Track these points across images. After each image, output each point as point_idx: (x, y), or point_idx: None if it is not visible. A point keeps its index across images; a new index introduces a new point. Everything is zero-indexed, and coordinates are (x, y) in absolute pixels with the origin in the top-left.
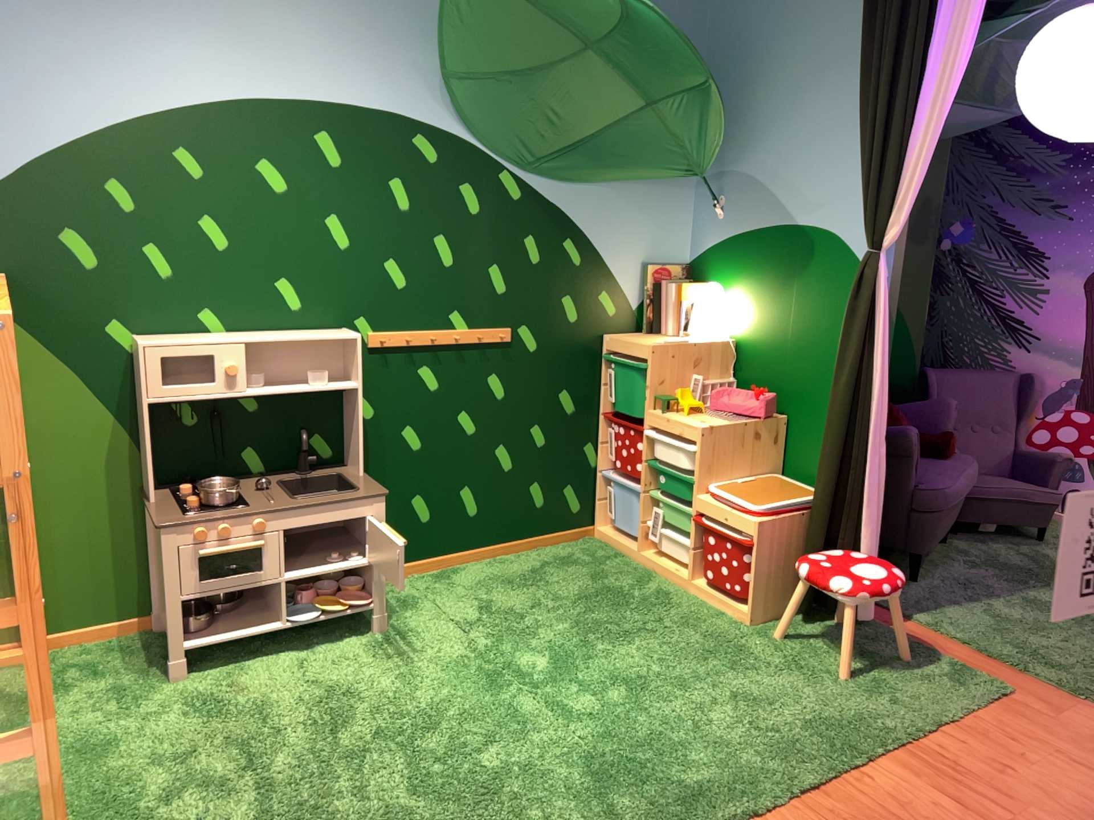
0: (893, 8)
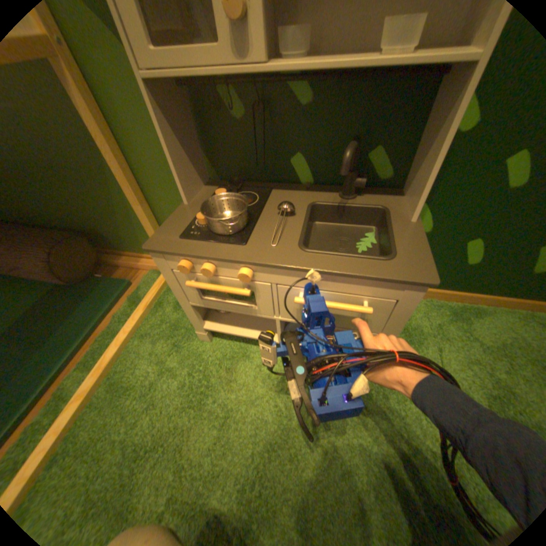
0: None
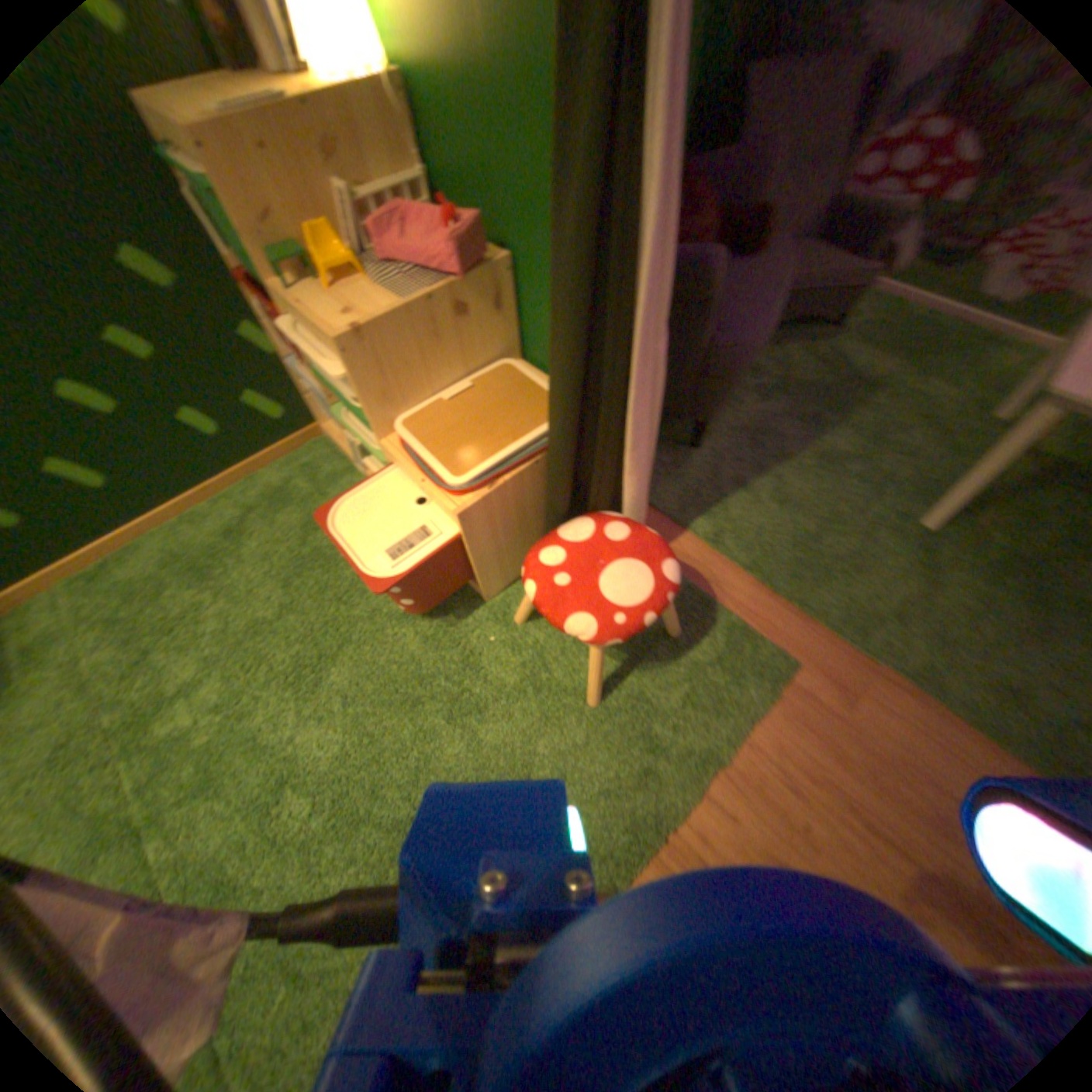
0: None
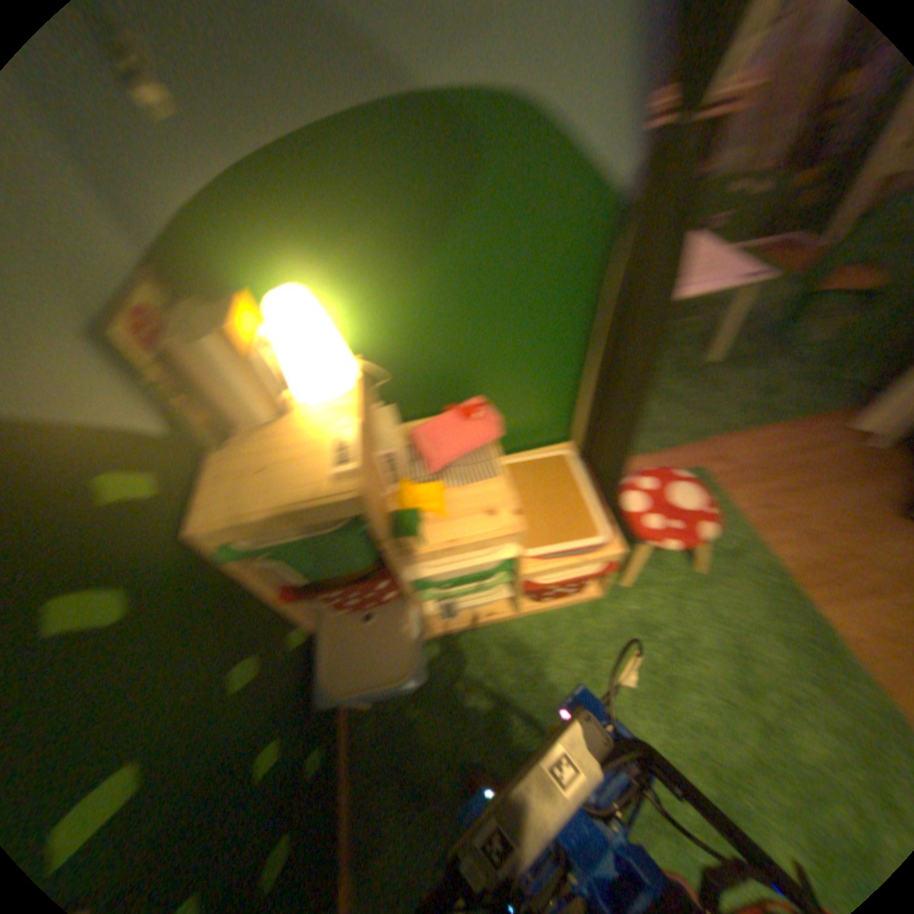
0: None
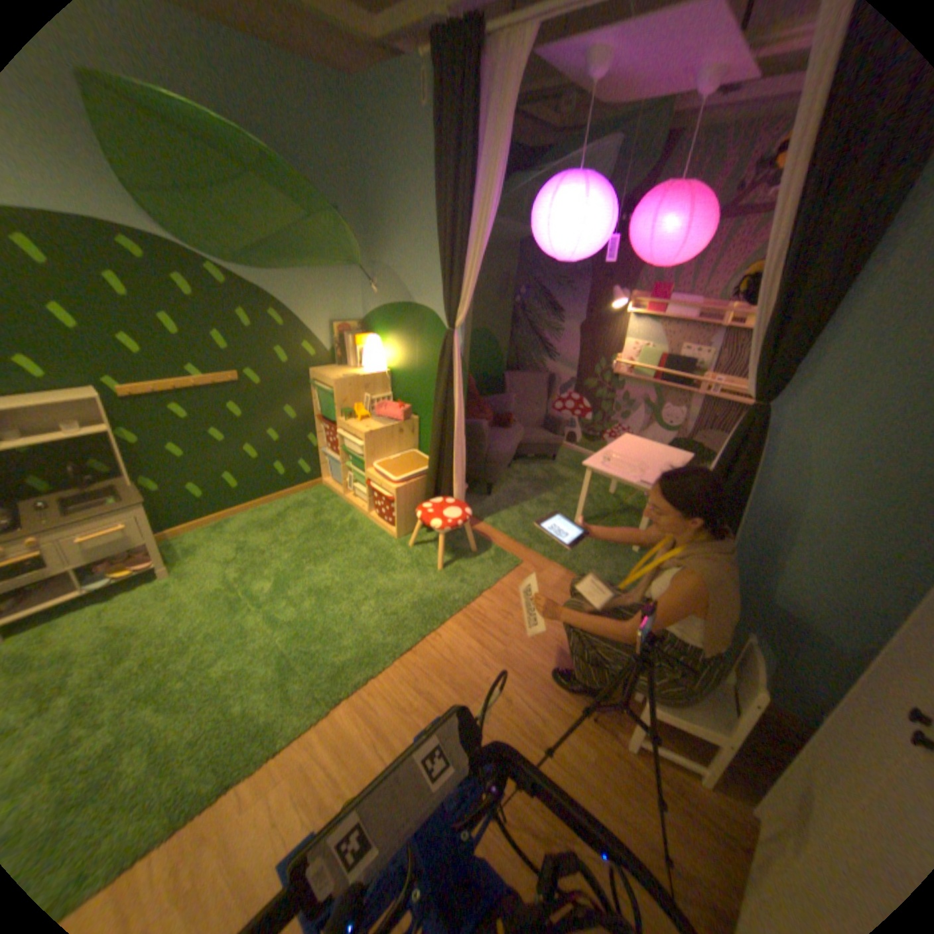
0: (458, 154)
